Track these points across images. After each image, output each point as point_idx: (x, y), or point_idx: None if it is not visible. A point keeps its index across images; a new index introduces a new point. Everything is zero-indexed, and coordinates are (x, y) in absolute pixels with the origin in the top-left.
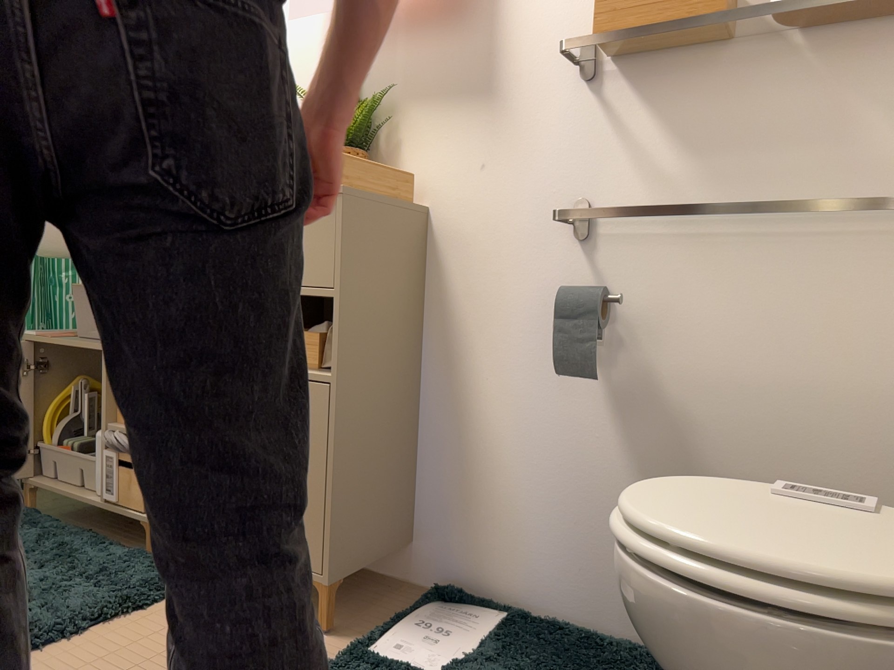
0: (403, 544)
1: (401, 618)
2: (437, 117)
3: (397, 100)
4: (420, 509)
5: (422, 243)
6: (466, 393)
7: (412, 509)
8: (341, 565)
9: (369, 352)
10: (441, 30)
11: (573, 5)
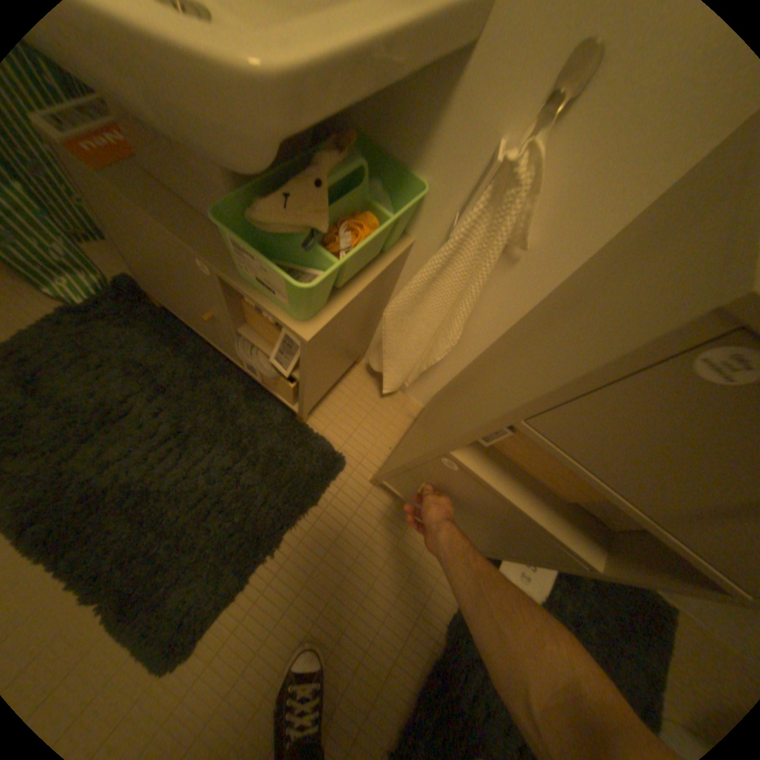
0: None
1: None
2: None
3: None
4: None
5: None
6: None
7: None
8: None
9: None
10: None
11: None
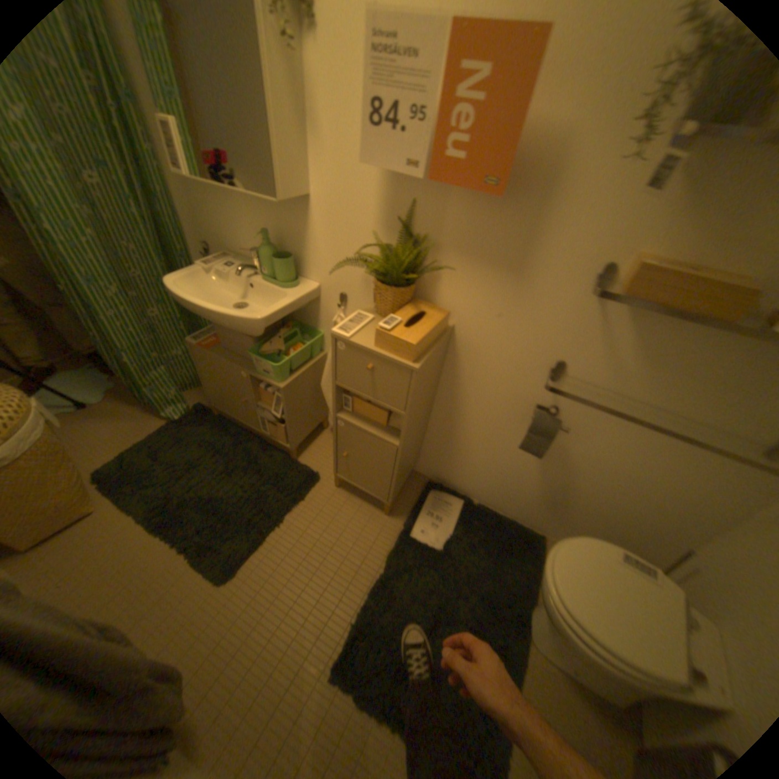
0: (416, 462)
1: (420, 508)
2: (473, 268)
3: (442, 243)
4: (425, 450)
5: (447, 345)
6: (459, 419)
7: (420, 449)
8: (395, 495)
9: (417, 420)
10: (492, 200)
11: (614, 226)
